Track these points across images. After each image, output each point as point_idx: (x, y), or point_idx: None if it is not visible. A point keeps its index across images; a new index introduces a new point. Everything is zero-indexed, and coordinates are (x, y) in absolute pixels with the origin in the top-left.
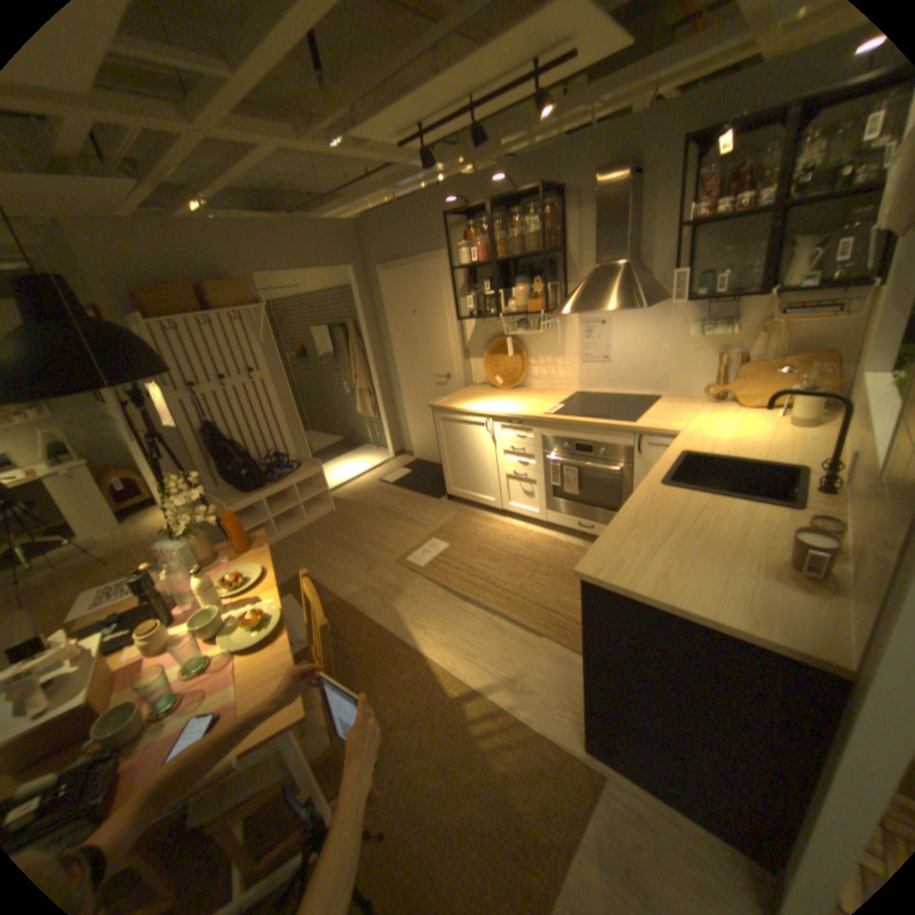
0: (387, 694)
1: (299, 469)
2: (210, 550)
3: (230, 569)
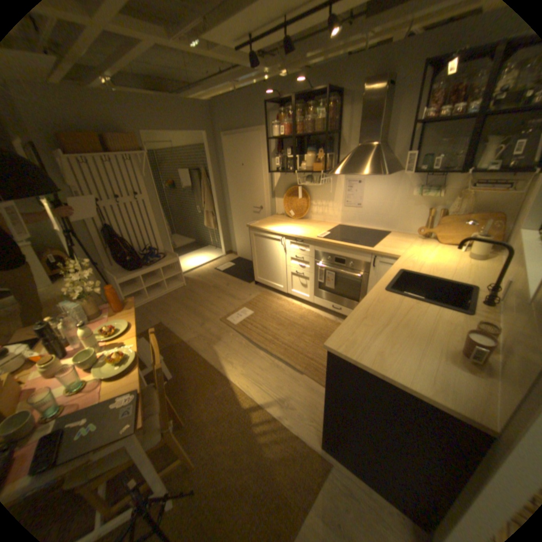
0: (205, 403)
1: (164, 258)
2: (99, 308)
3: (109, 322)
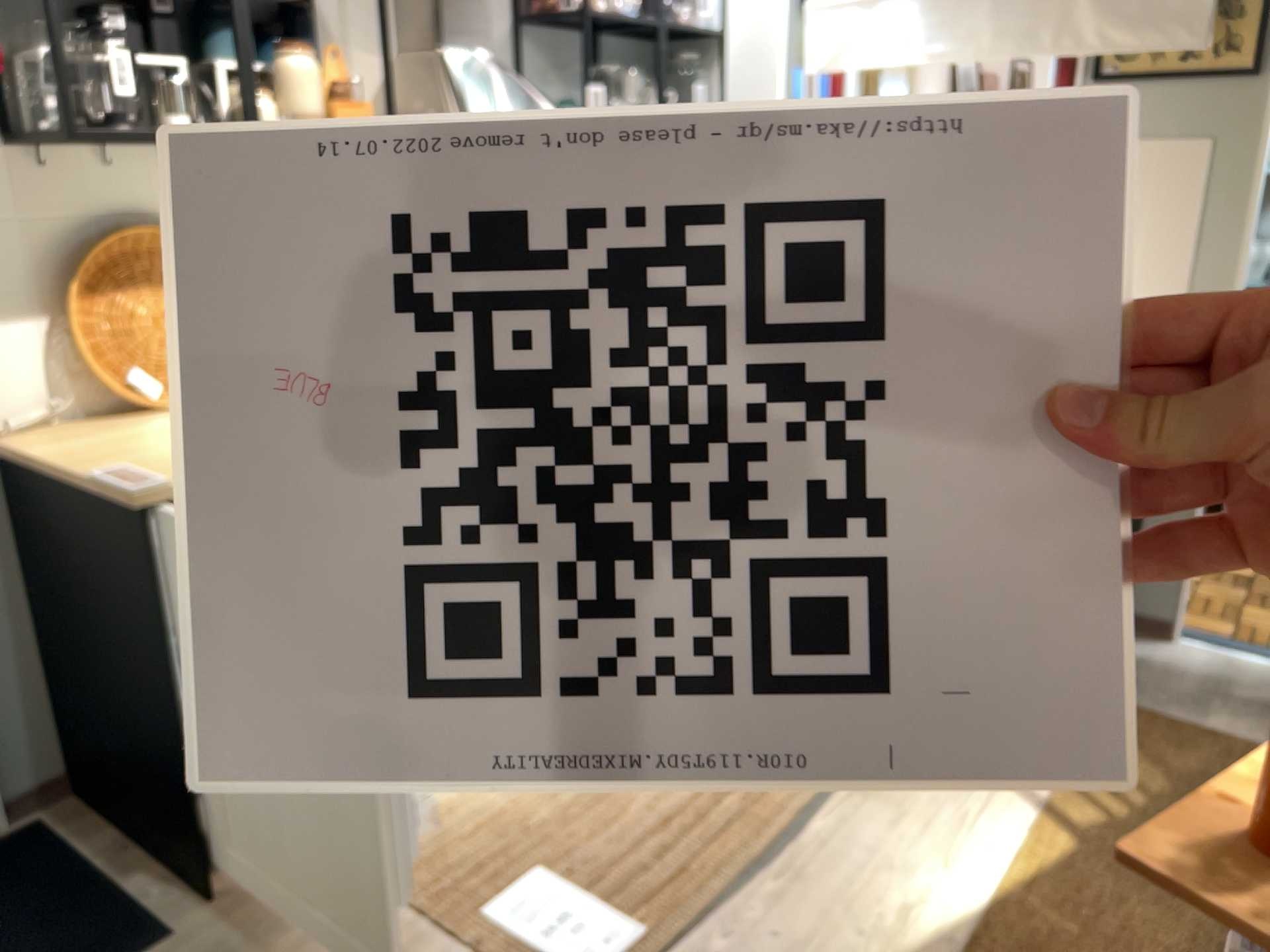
0: None
1: None
2: None
3: None
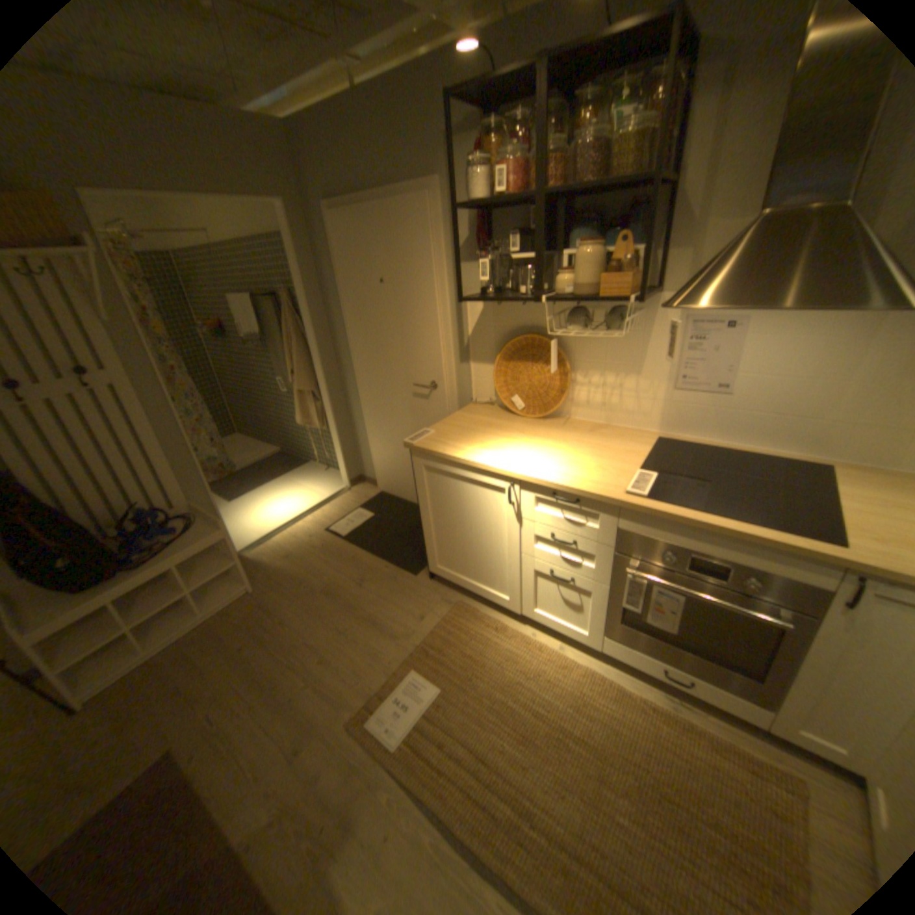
0: None
1: (188, 533)
2: None
3: None
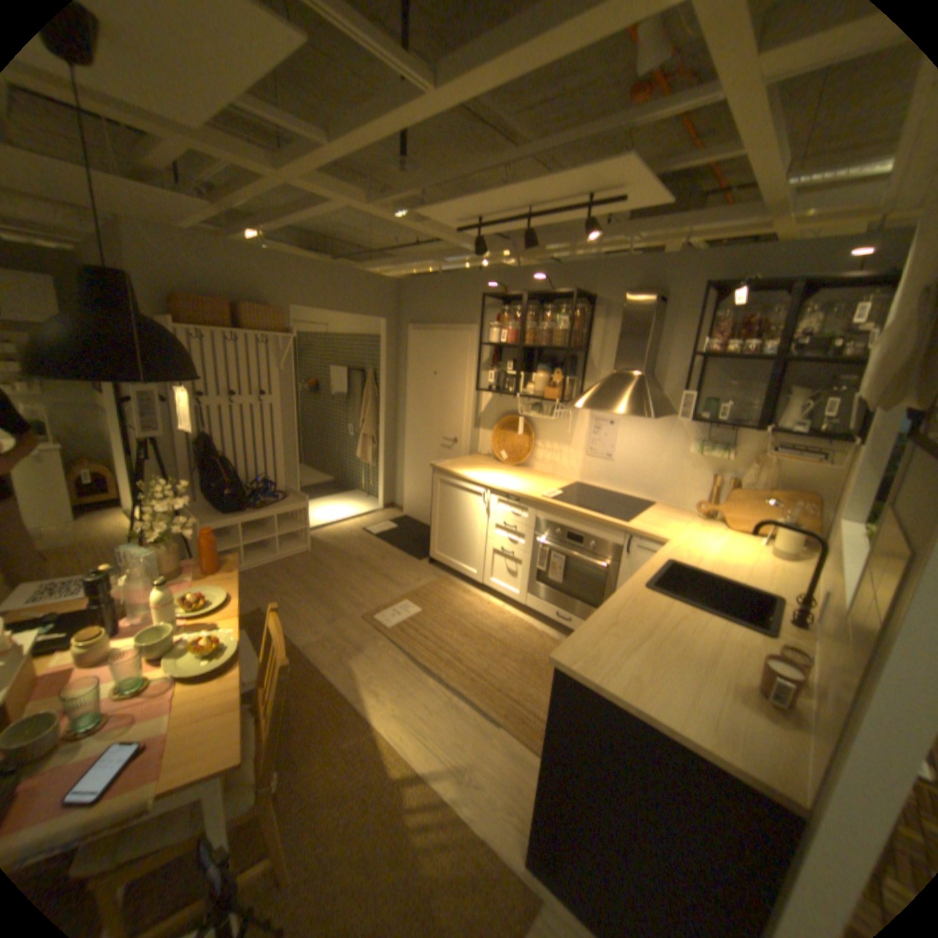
0: (323, 763)
1: (285, 500)
2: (176, 565)
3: (193, 589)
